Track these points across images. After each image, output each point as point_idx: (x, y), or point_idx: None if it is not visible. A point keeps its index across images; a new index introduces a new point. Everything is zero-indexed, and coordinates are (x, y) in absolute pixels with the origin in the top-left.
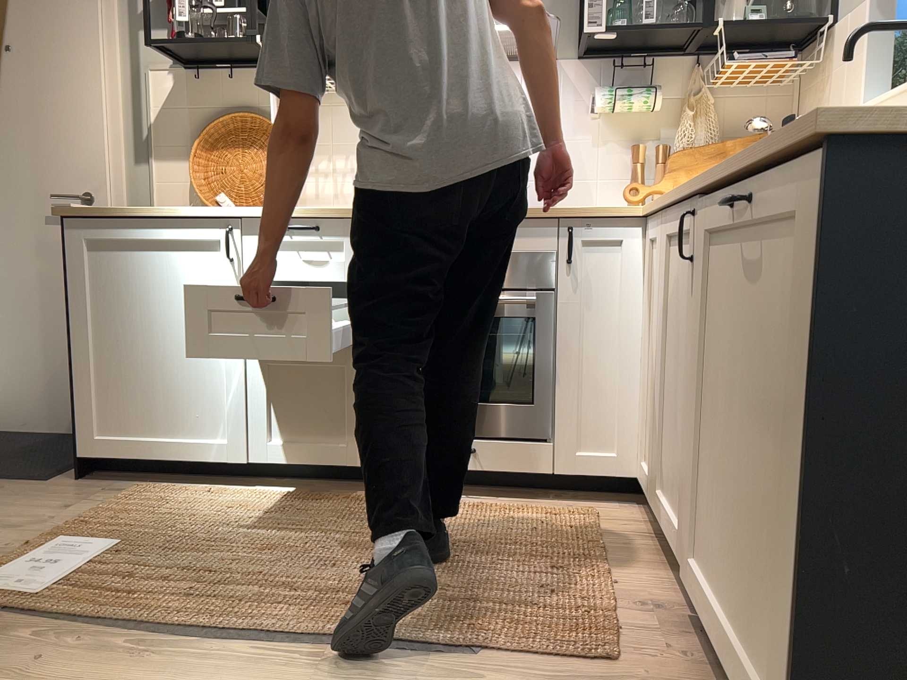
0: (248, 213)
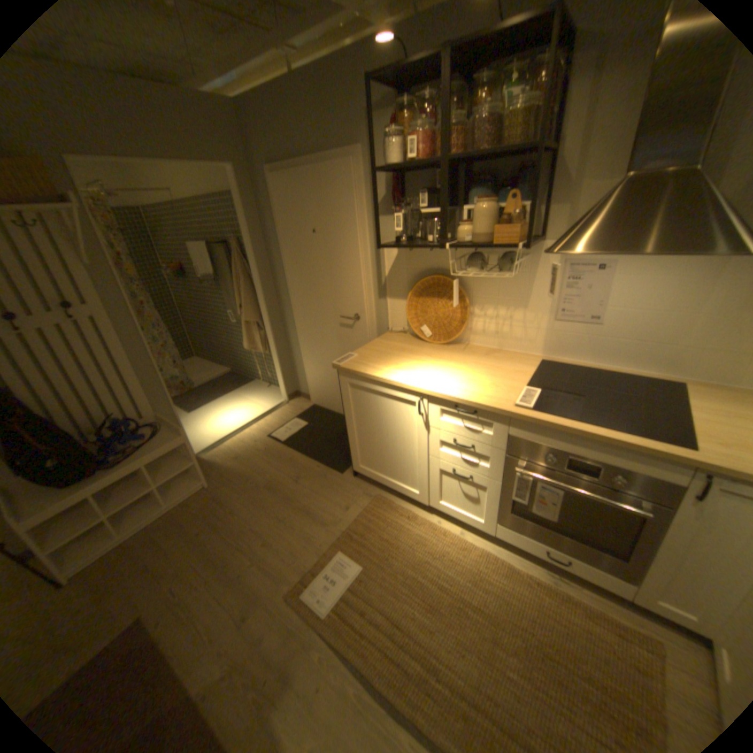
0: (432, 393)
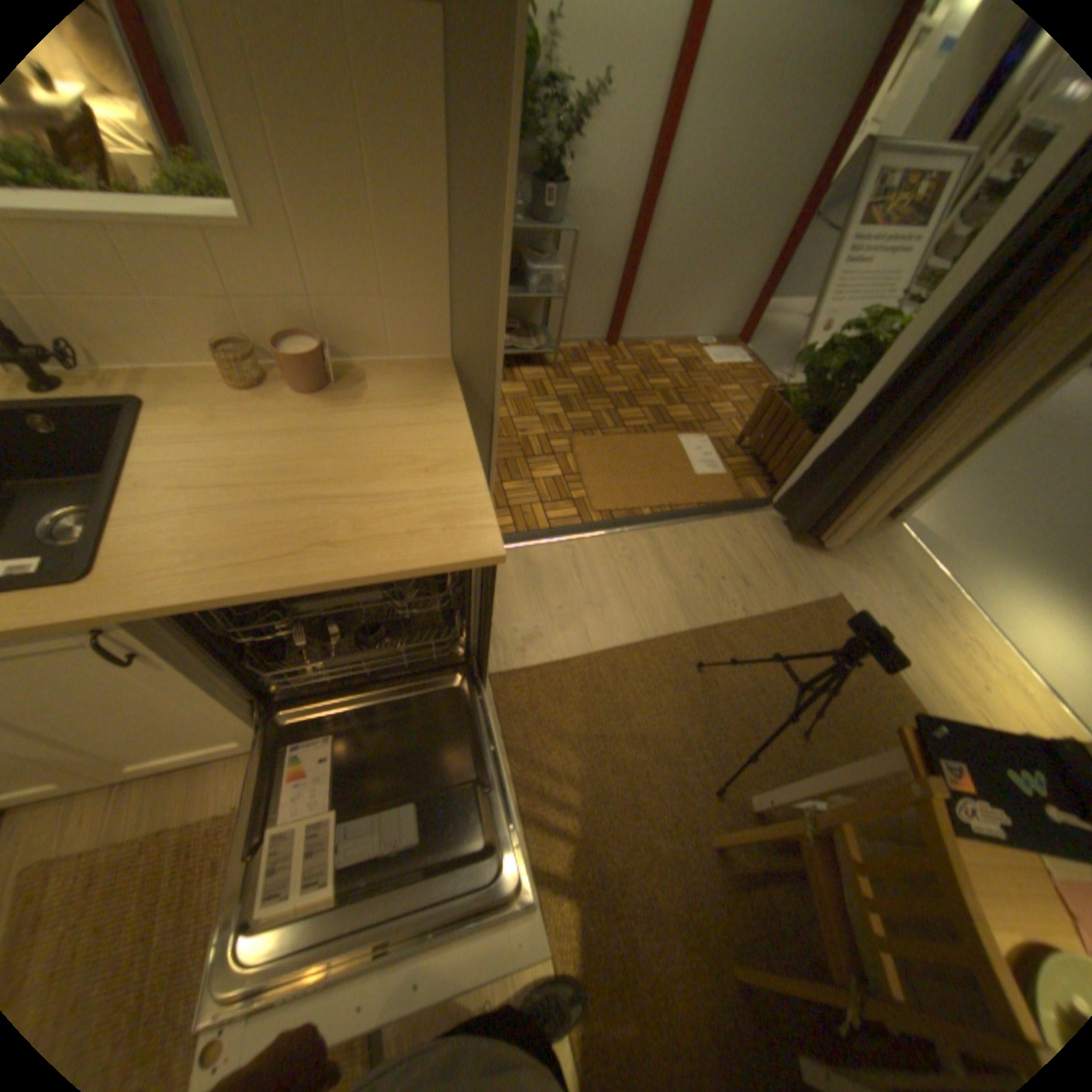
0: None
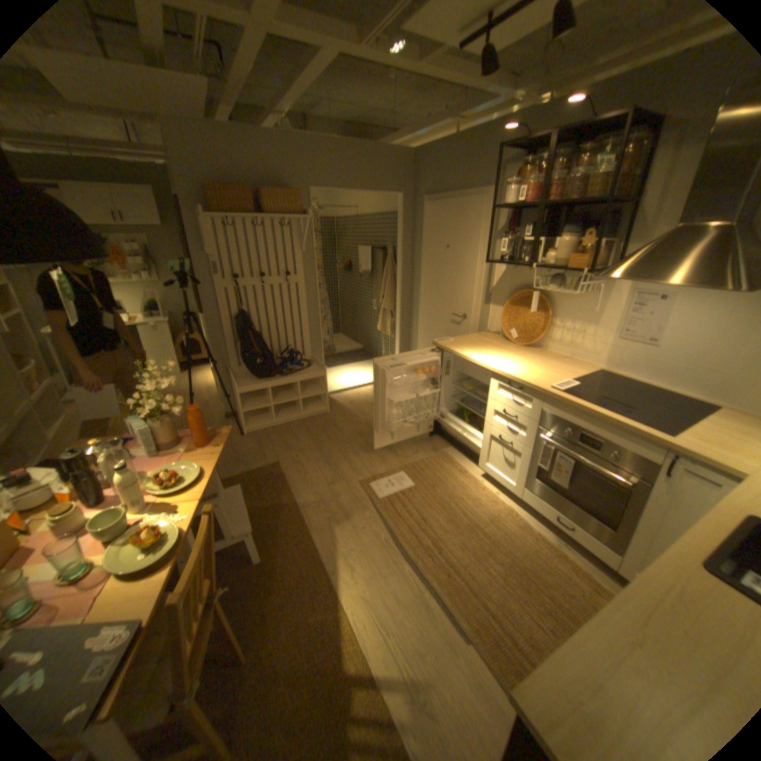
0: (494, 370)
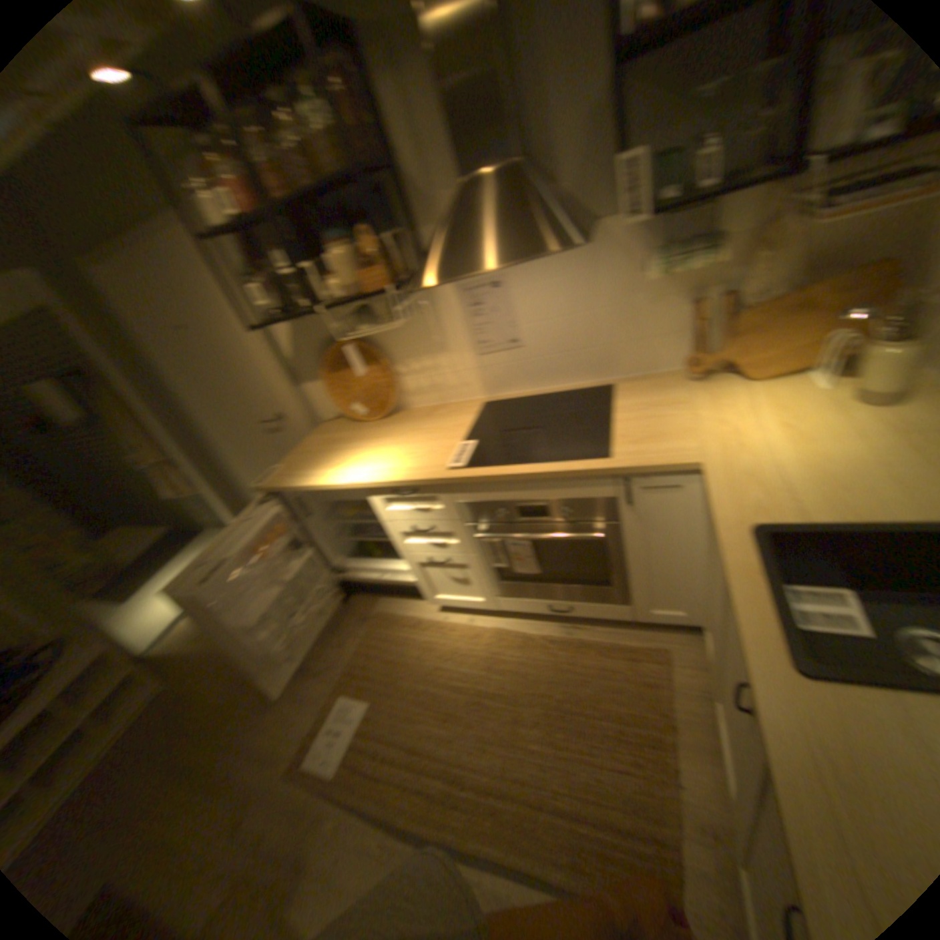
0: (360, 486)
